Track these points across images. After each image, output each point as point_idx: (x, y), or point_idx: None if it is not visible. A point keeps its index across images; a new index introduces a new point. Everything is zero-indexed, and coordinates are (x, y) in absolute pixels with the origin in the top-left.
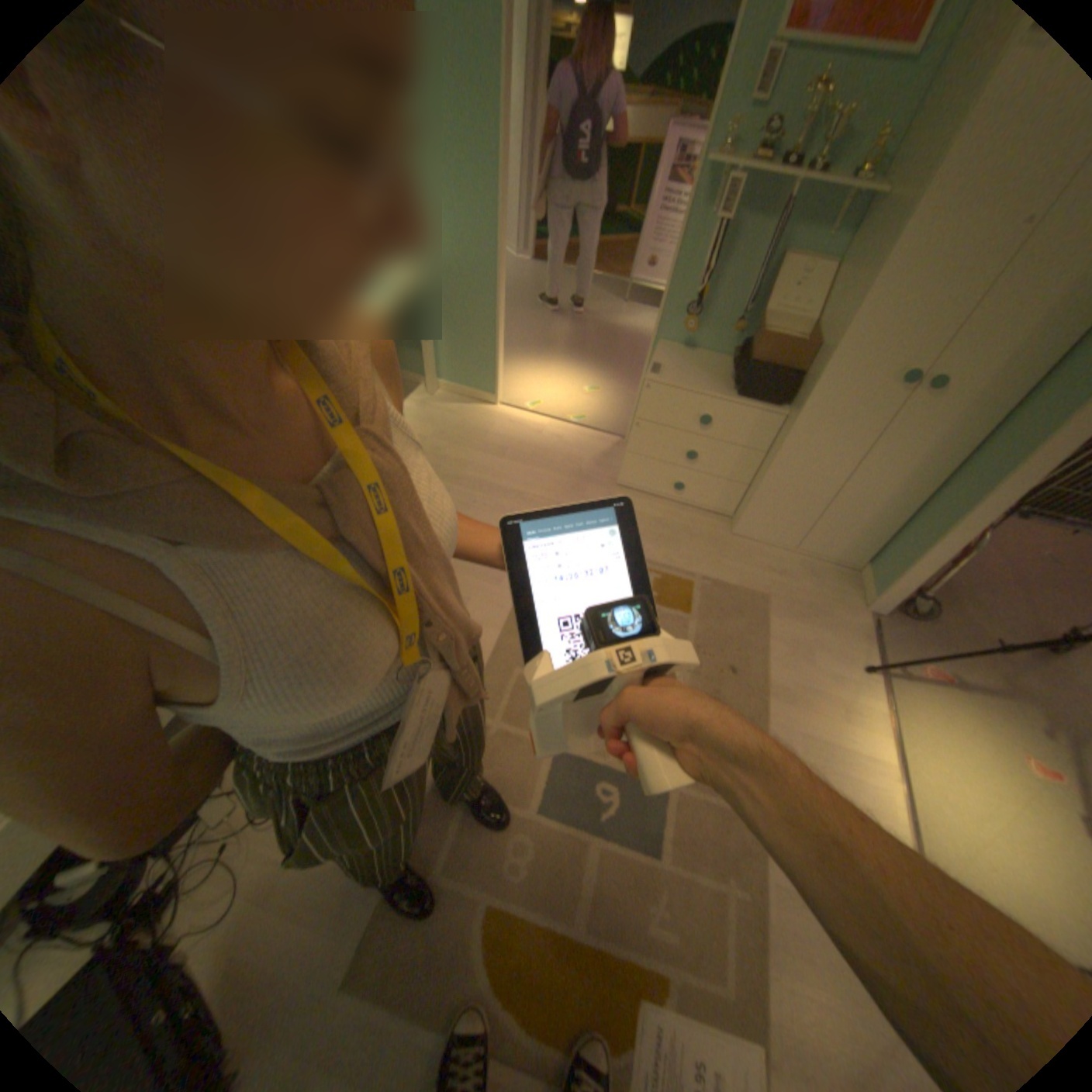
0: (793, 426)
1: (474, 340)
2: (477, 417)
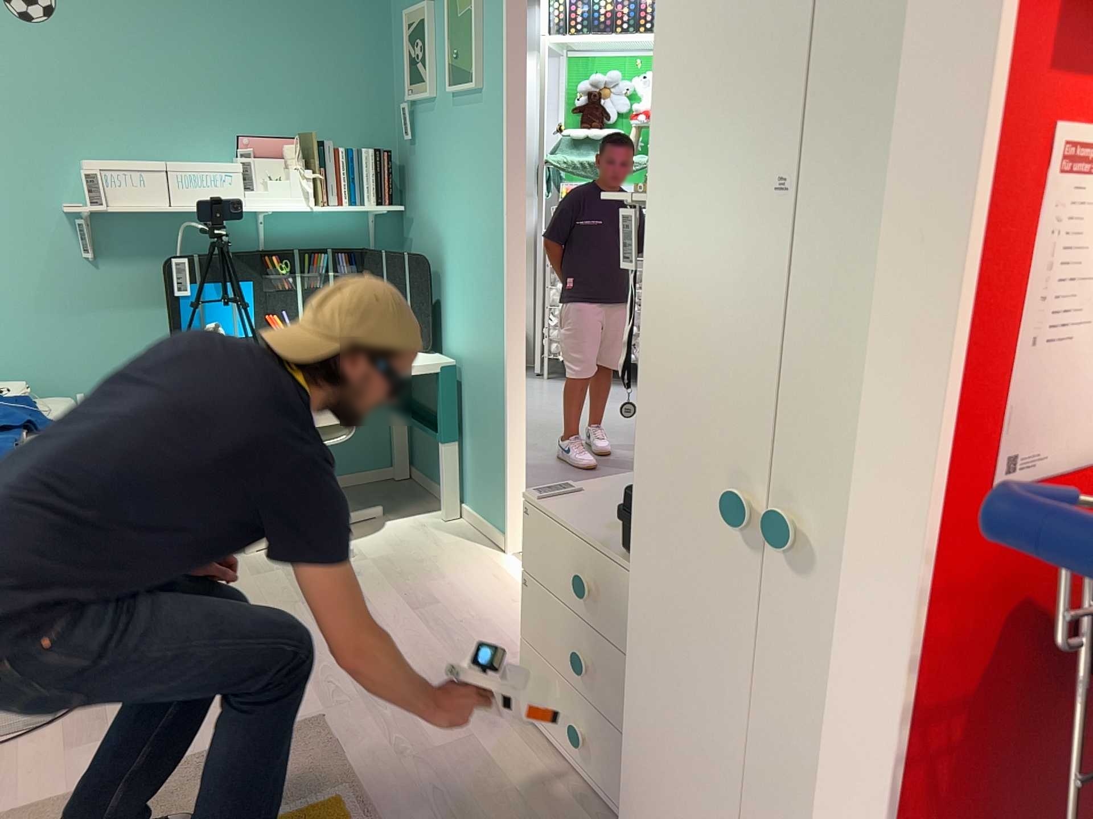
0: (633, 610)
1: (491, 451)
2: (460, 559)
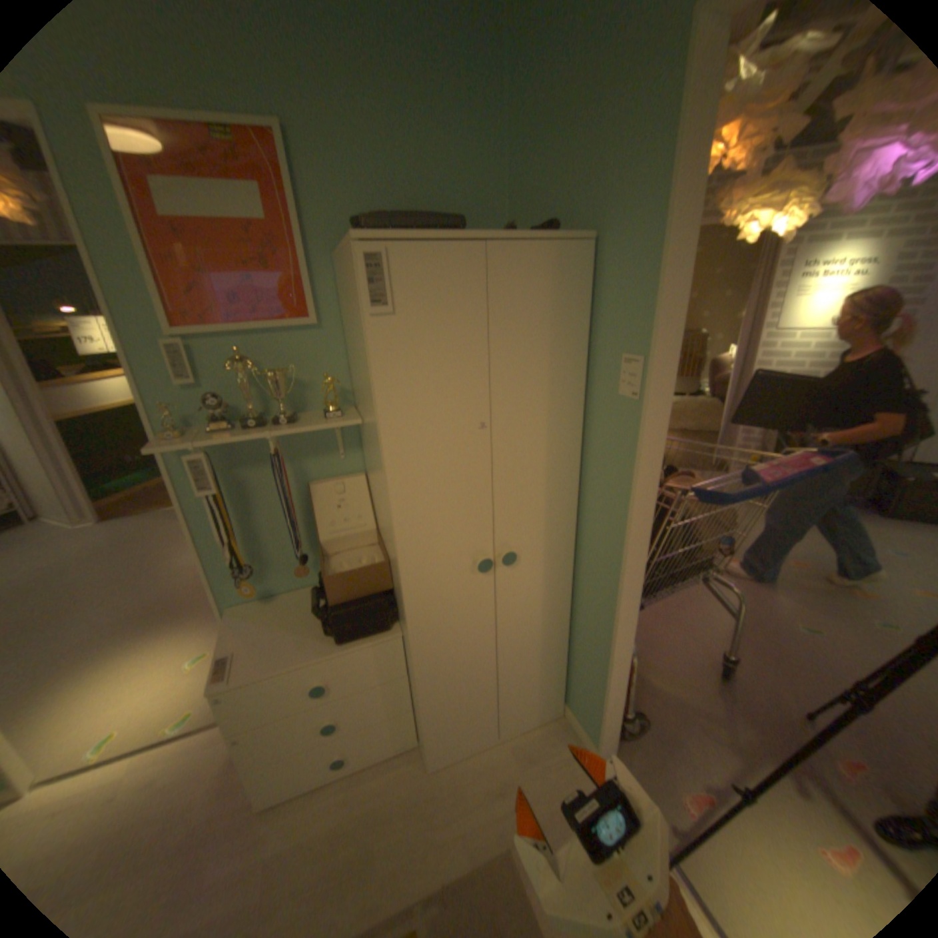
0: (414, 655)
1: None
2: None
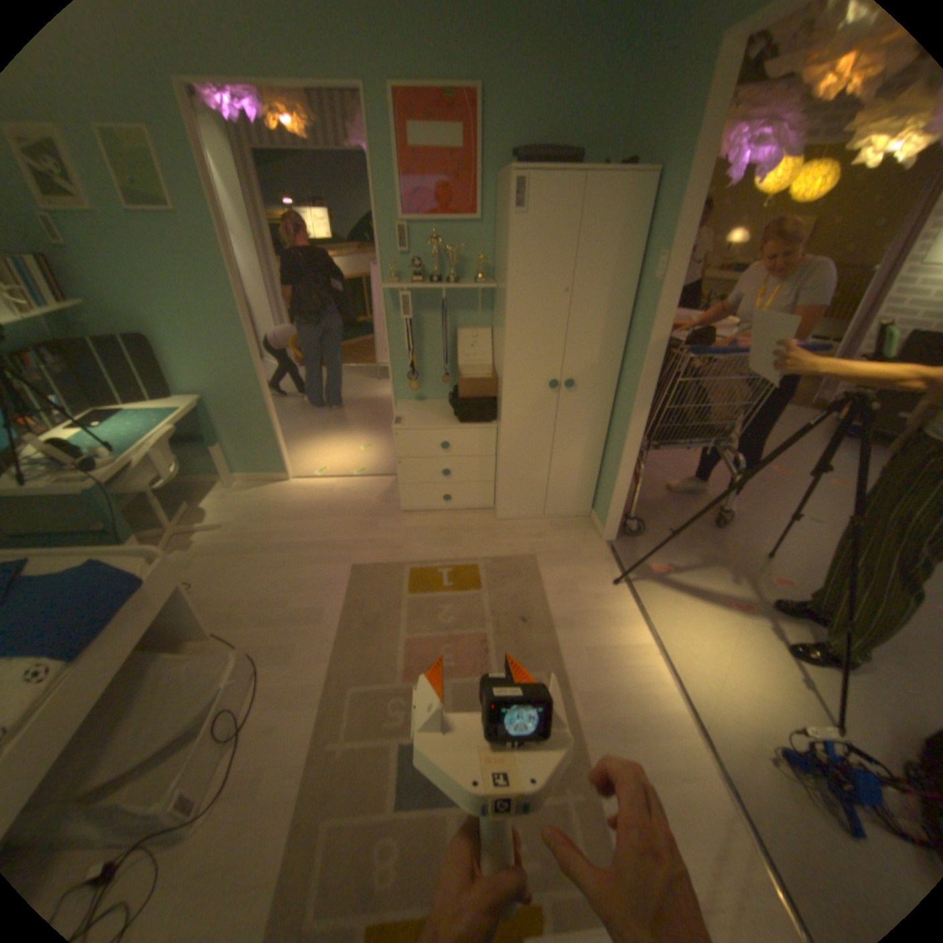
0: (501, 433)
1: (256, 436)
2: (275, 494)
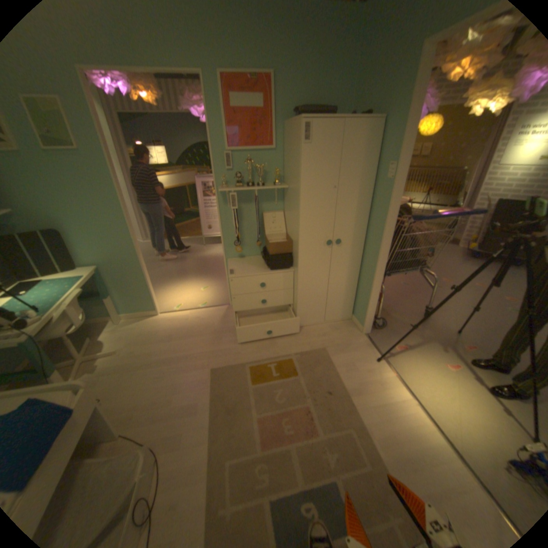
0: (298, 274)
1: (135, 288)
2: (149, 325)
